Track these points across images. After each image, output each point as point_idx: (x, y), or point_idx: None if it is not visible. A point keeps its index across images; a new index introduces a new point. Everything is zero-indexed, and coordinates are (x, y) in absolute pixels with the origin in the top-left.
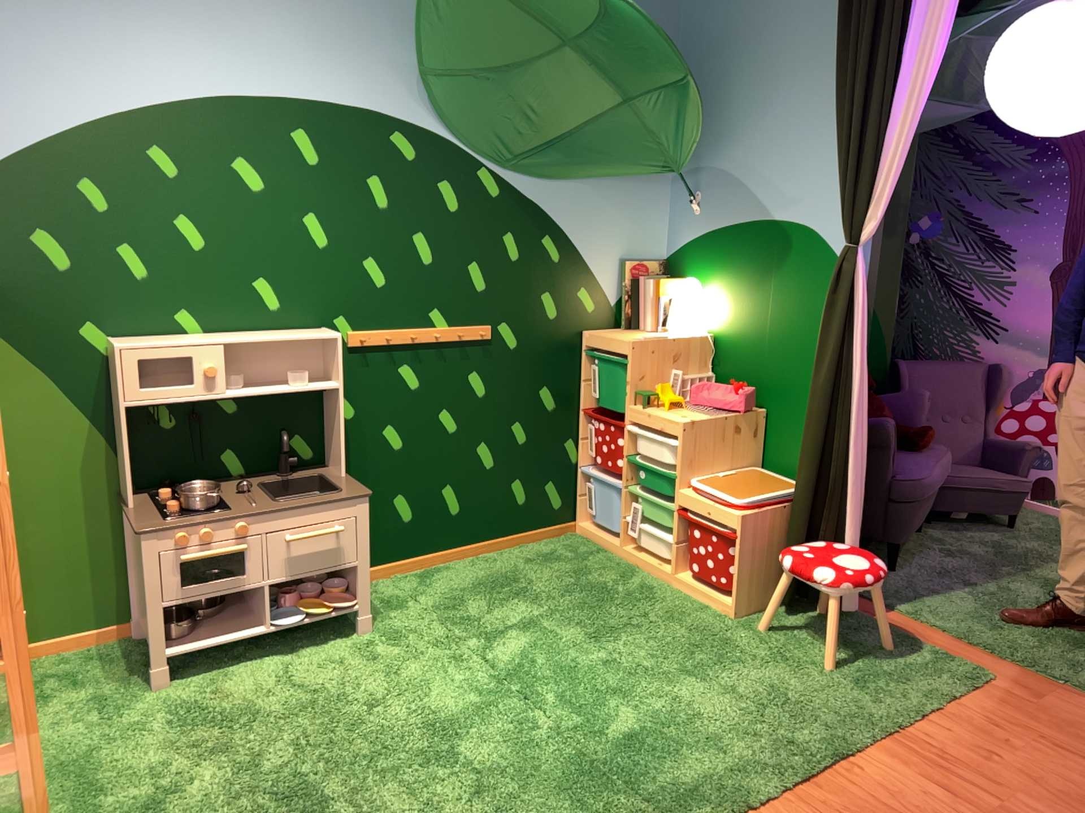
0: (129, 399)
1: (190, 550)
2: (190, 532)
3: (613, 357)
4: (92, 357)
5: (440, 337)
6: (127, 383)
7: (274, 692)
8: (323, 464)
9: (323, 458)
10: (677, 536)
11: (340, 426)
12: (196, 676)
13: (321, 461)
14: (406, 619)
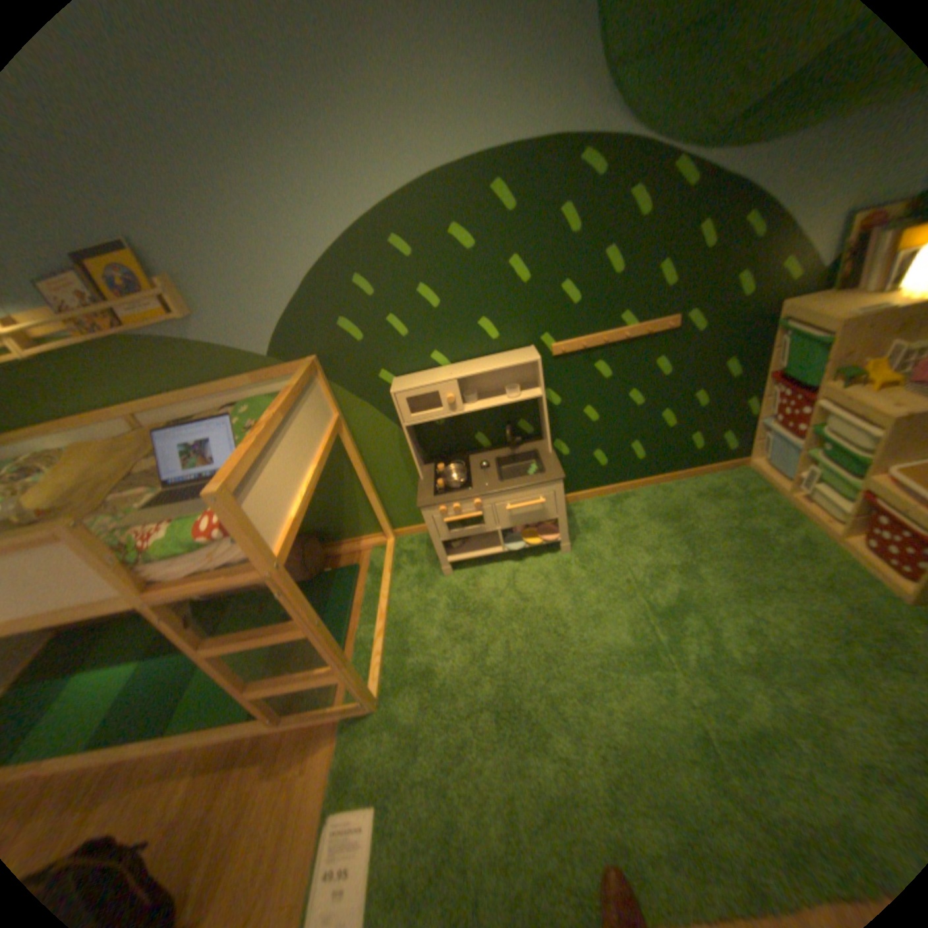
0: (405, 423)
1: (449, 515)
2: (446, 506)
3: (814, 331)
4: (388, 391)
5: (630, 336)
6: (402, 413)
7: (503, 593)
8: (541, 436)
9: (540, 432)
10: (855, 512)
11: (544, 422)
12: (466, 569)
13: (539, 436)
14: (595, 543)
